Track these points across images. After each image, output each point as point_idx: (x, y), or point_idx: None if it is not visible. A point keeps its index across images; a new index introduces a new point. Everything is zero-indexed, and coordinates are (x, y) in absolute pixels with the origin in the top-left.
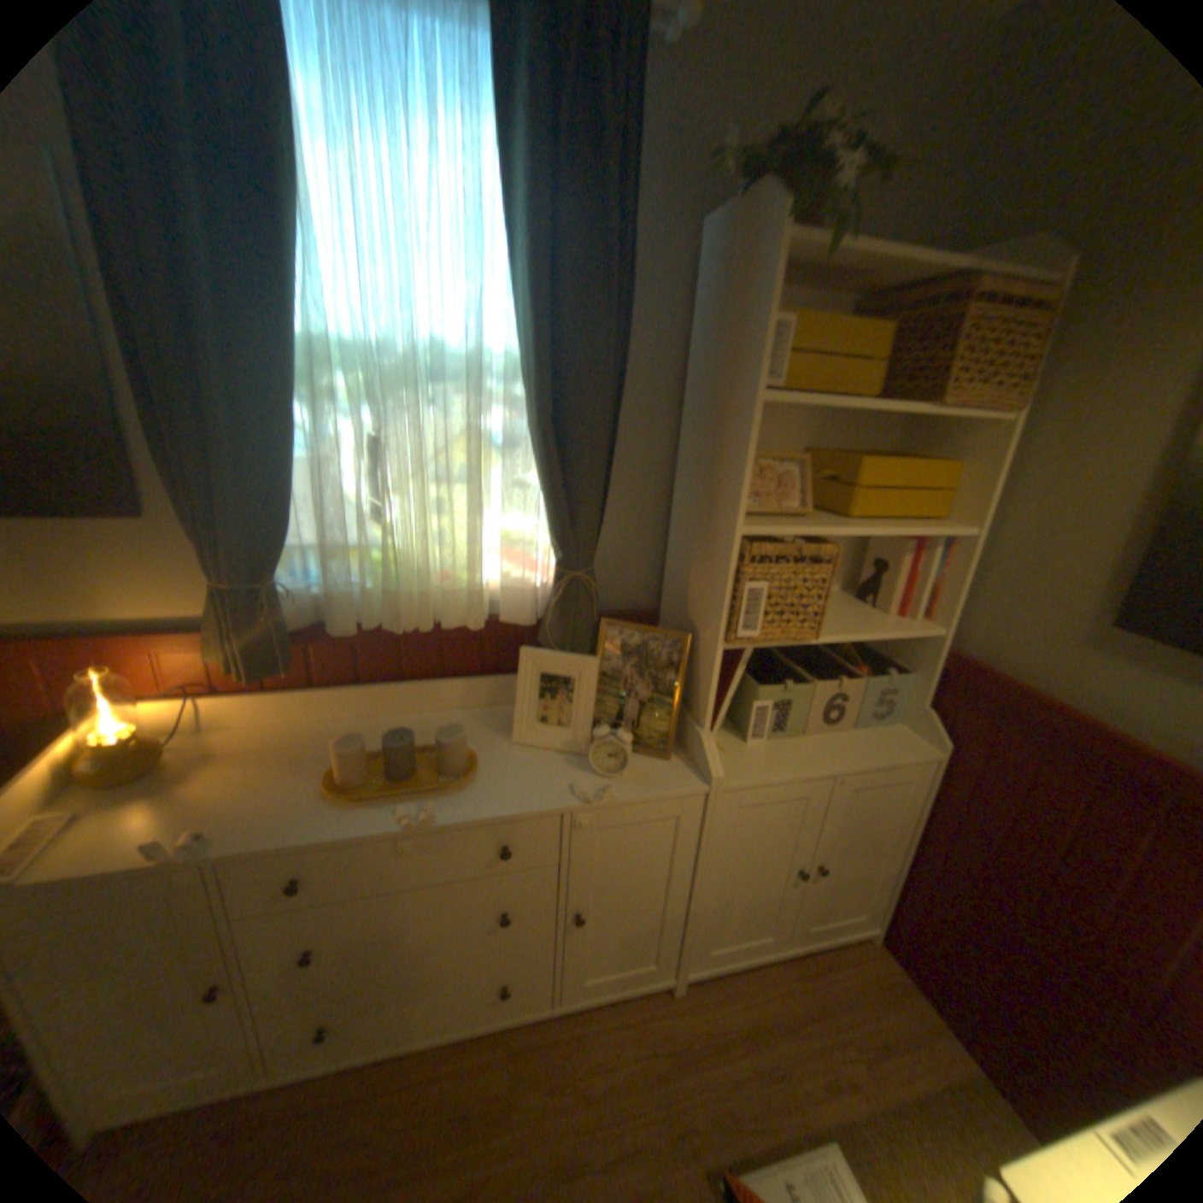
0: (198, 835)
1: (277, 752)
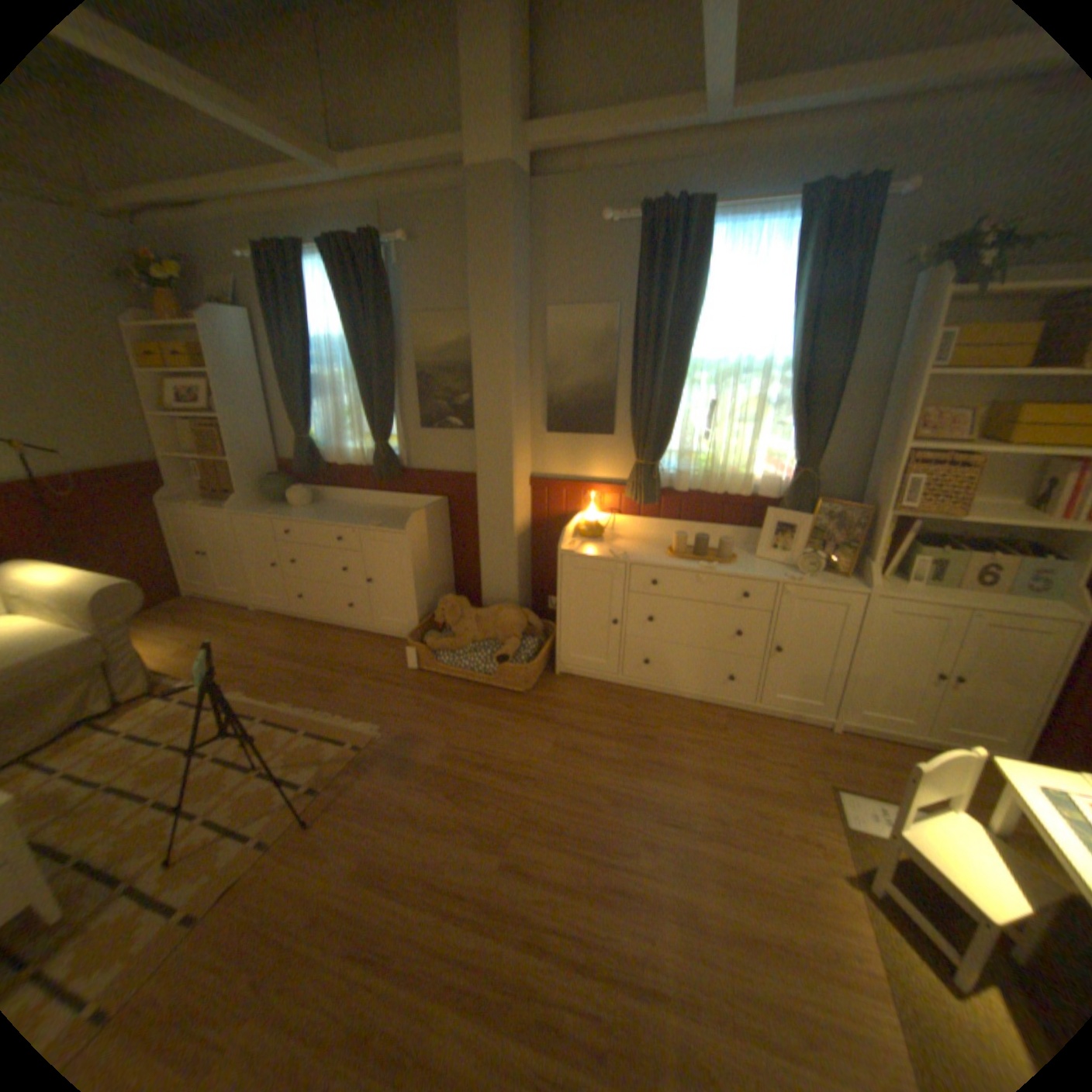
0: (624, 554)
1: (643, 541)
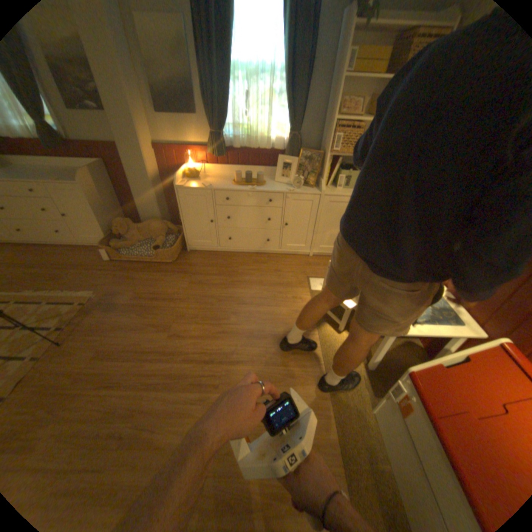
0: (210, 185)
1: (221, 178)
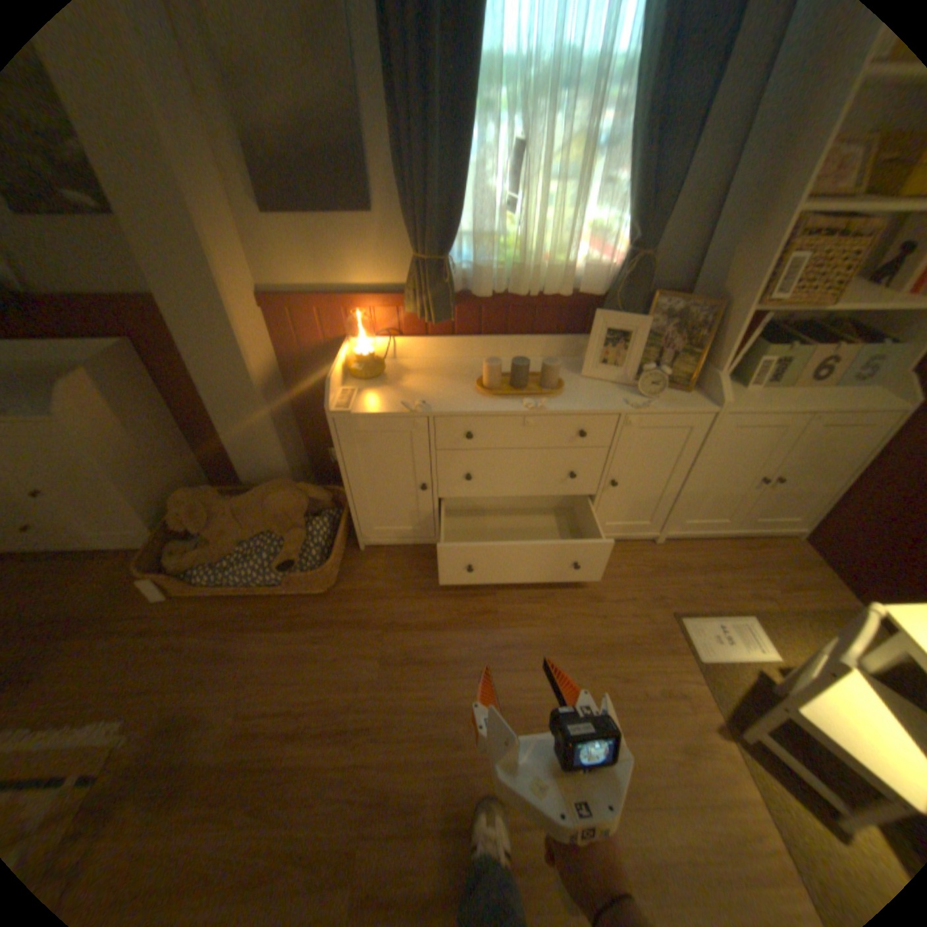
0: (423, 402)
1: (441, 371)
